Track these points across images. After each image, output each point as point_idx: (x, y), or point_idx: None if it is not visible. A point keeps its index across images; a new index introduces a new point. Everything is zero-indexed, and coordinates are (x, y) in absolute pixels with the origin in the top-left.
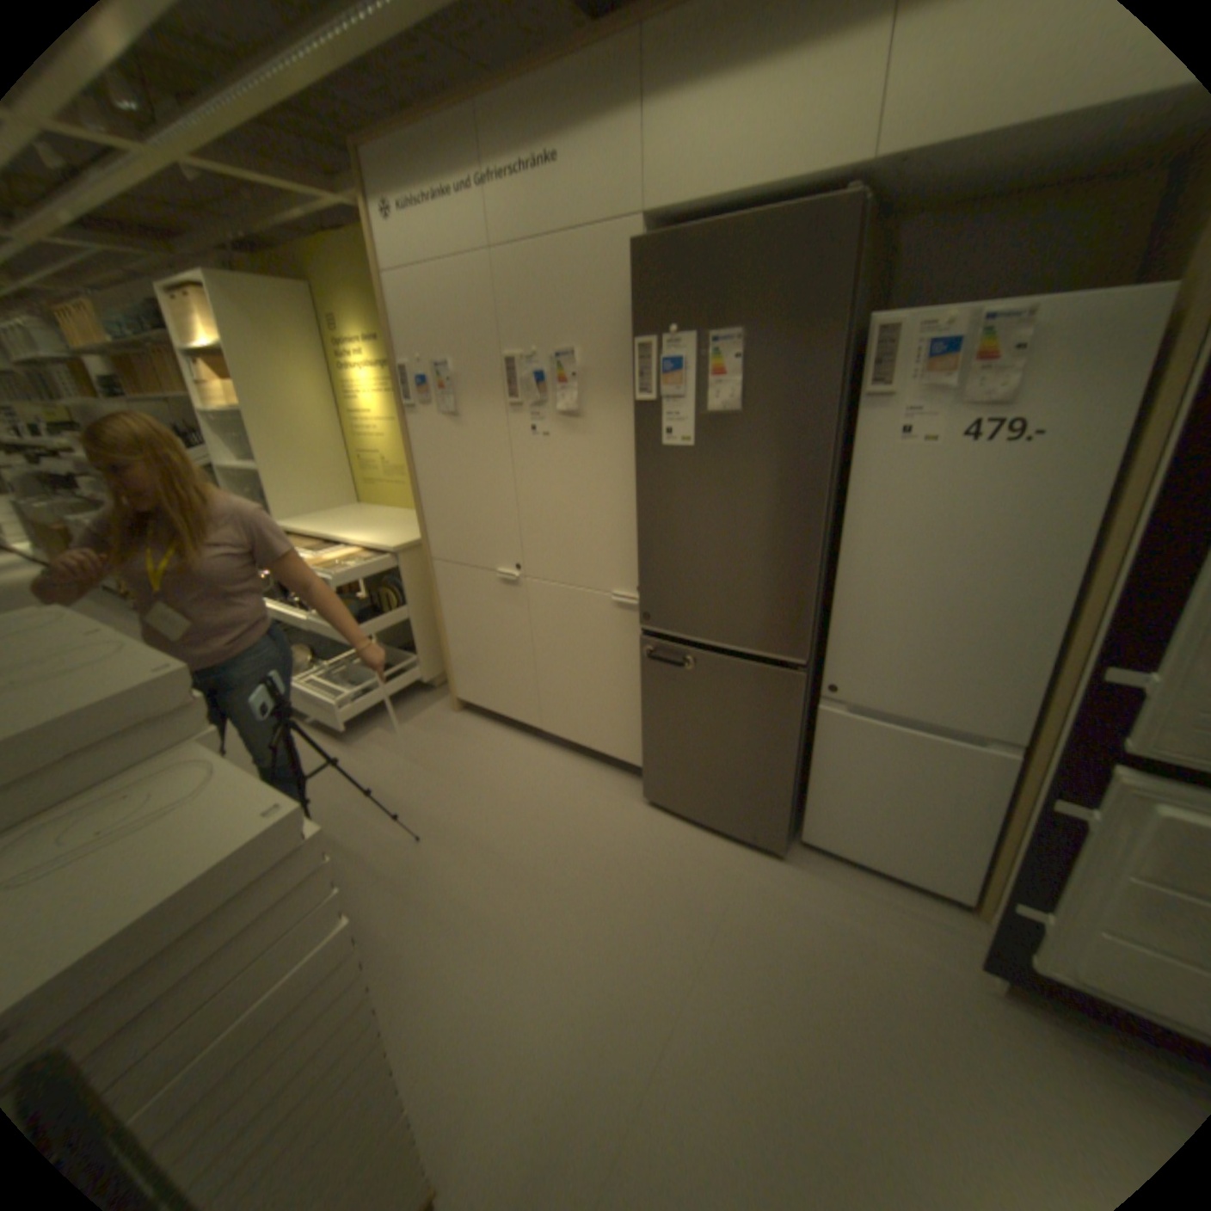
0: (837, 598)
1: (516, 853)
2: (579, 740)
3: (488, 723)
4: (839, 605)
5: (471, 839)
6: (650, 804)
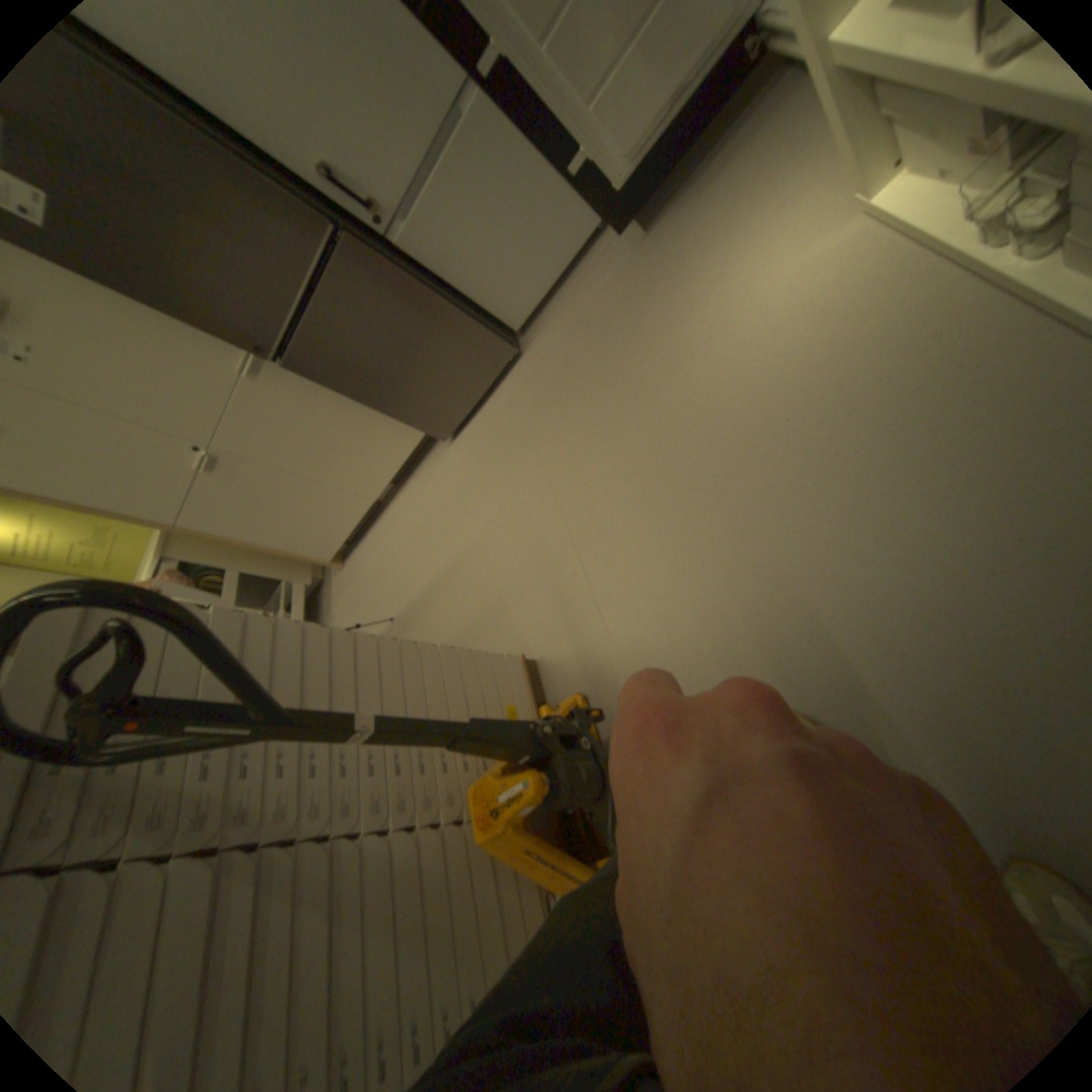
0: (286, 161)
1: (431, 551)
2: (392, 474)
3: (362, 545)
4: (287, 160)
5: (411, 580)
6: (453, 438)
